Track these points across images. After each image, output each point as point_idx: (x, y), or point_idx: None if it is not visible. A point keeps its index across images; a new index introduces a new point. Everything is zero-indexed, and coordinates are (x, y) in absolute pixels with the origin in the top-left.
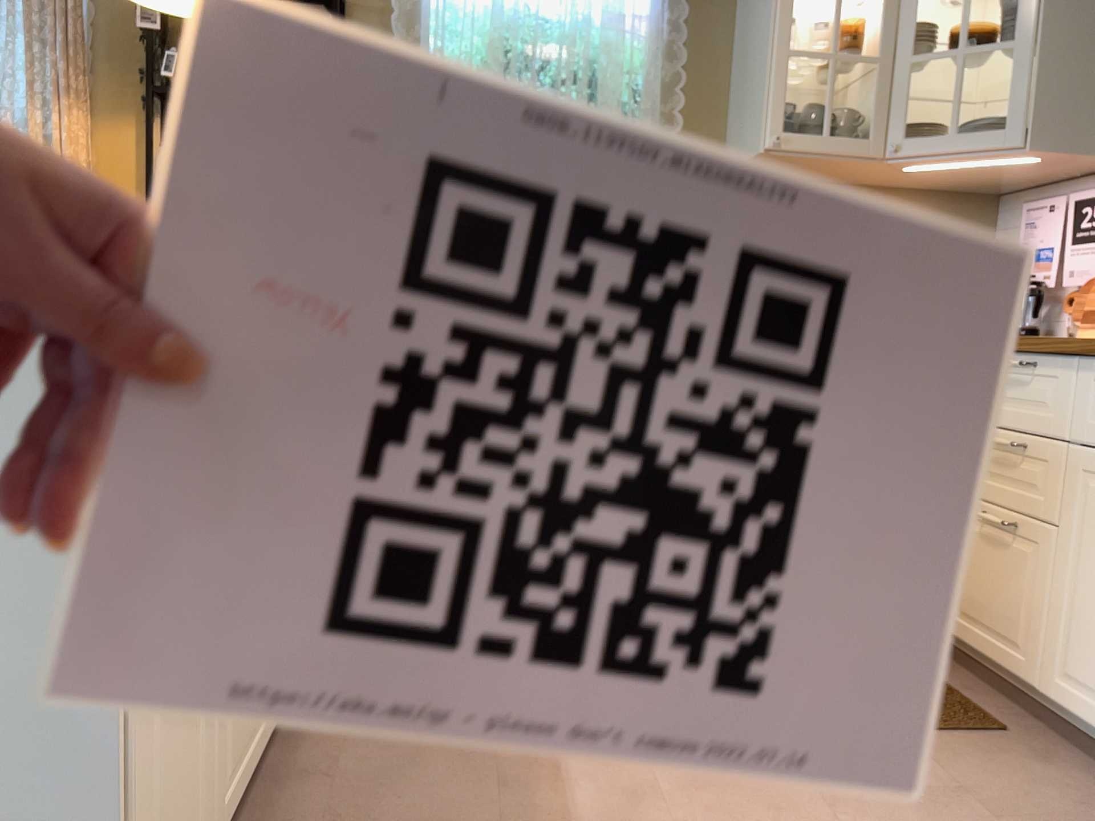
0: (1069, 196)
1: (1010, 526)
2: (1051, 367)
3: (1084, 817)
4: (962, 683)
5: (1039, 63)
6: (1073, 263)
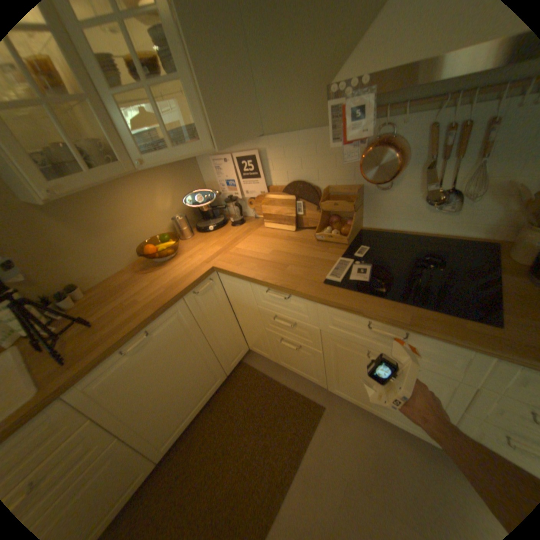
0: (230, 155)
1: (299, 349)
2: (299, 298)
3: (375, 450)
4: (292, 381)
5: (198, 91)
6: (244, 187)
